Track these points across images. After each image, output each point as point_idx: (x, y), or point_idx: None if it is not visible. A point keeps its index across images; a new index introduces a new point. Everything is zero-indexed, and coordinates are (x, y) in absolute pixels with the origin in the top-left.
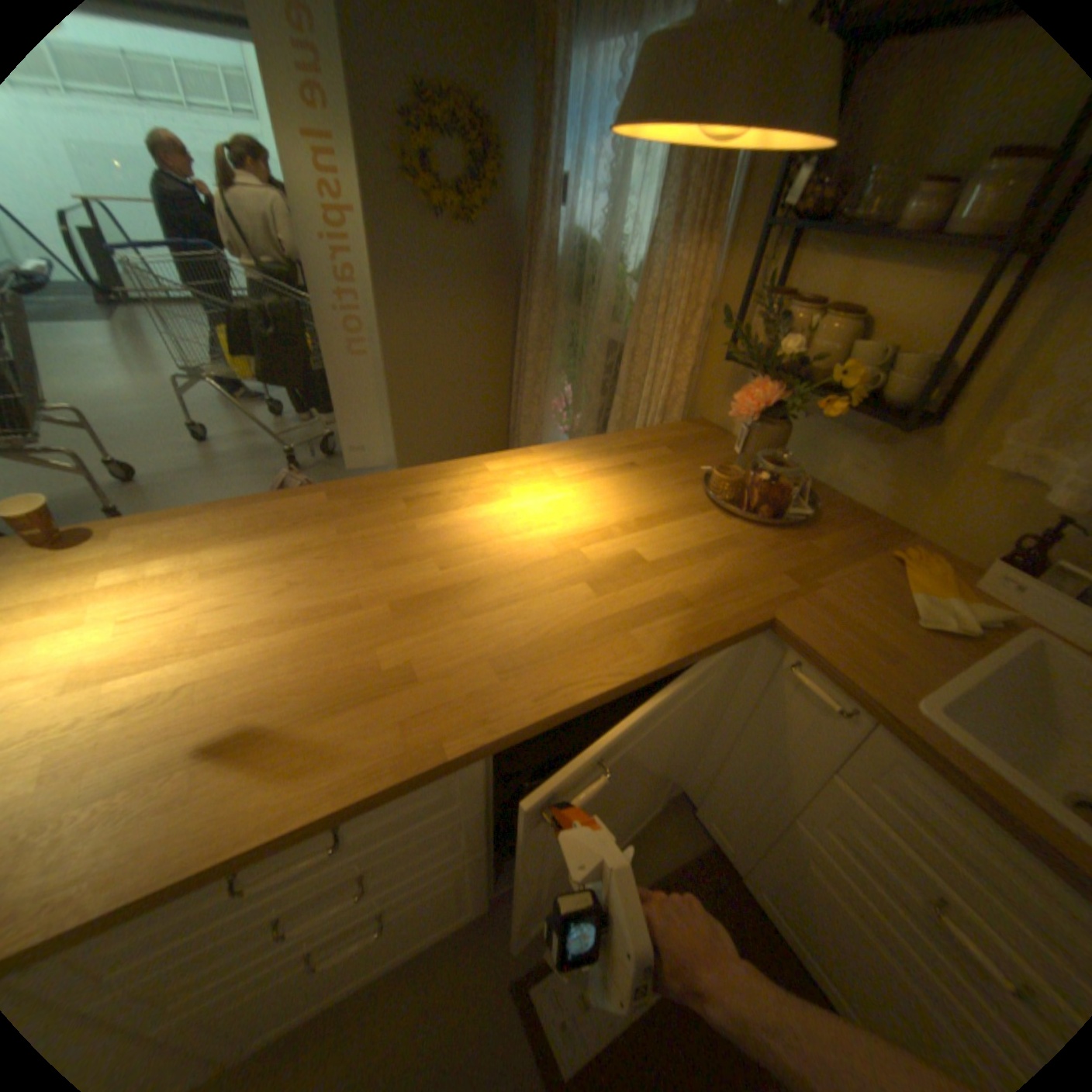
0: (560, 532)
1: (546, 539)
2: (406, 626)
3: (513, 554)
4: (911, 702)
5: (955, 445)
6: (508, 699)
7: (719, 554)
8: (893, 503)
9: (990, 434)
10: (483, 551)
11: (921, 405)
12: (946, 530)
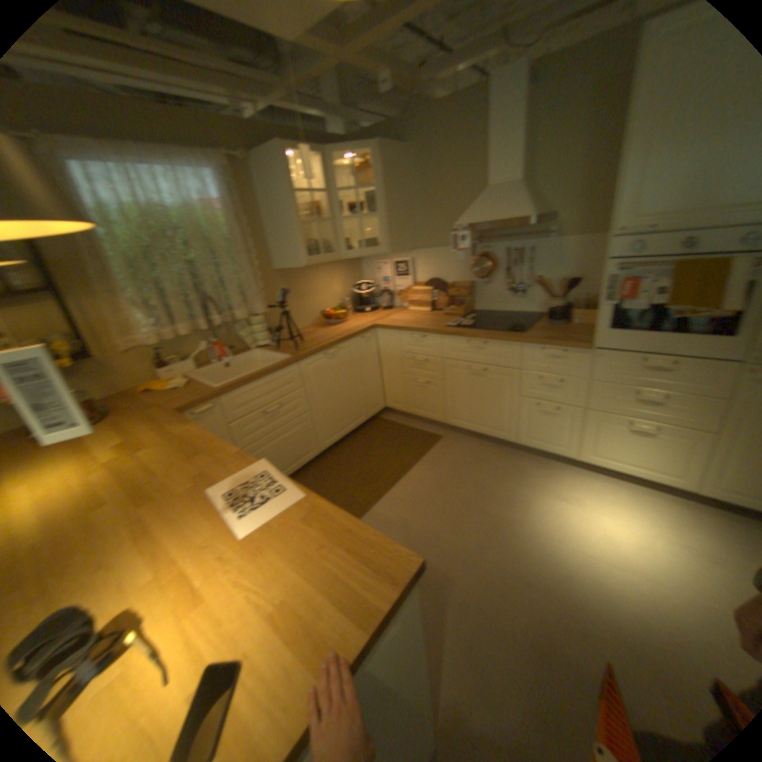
0: (72, 480)
1: (78, 483)
2: (155, 497)
3: (92, 489)
4: (210, 391)
5: (95, 360)
6: (207, 451)
7: (119, 430)
8: (100, 394)
9: (101, 350)
10: (83, 501)
11: (79, 351)
12: (126, 384)
